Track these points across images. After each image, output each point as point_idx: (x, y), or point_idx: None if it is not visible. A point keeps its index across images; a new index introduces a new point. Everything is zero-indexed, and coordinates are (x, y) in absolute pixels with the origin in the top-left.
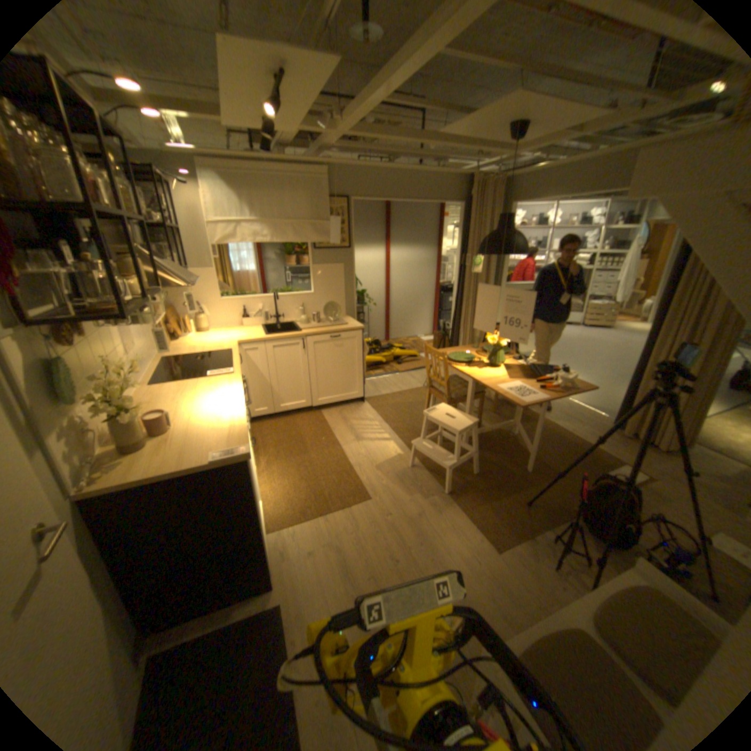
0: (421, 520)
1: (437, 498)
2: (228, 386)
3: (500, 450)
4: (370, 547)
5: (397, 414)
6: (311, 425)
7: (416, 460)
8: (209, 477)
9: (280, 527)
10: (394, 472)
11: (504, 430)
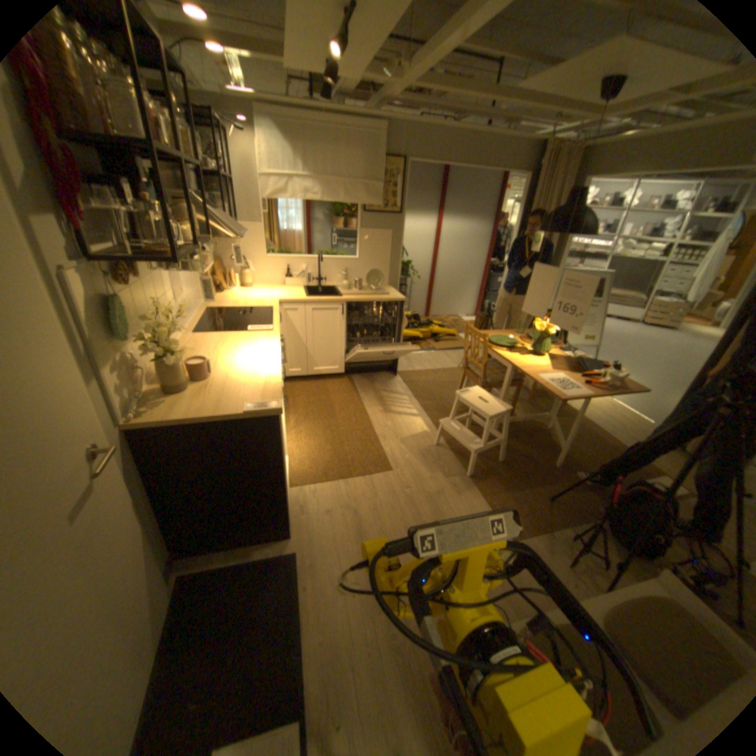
0: (439, 497)
1: (458, 479)
2: (266, 342)
3: (529, 442)
4: (386, 514)
5: (427, 392)
6: (342, 391)
7: (441, 439)
8: (242, 426)
9: (303, 483)
10: (418, 448)
11: (536, 422)
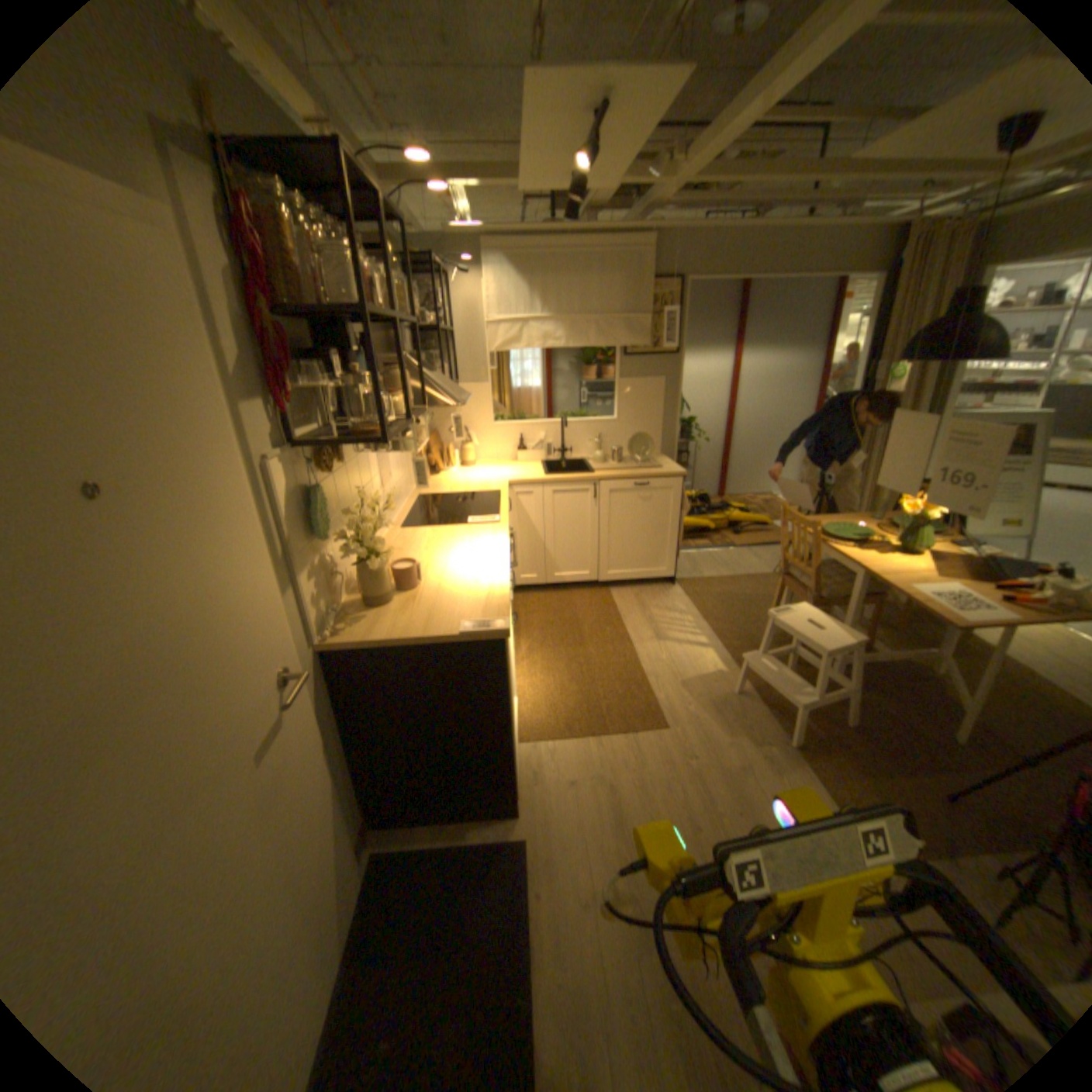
0: (746, 778)
1: (778, 751)
2: (491, 539)
3: (904, 697)
4: (660, 797)
5: (725, 610)
6: (594, 607)
7: (748, 685)
8: (458, 652)
9: (537, 739)
10: (710, 697)
11: (917, 665)
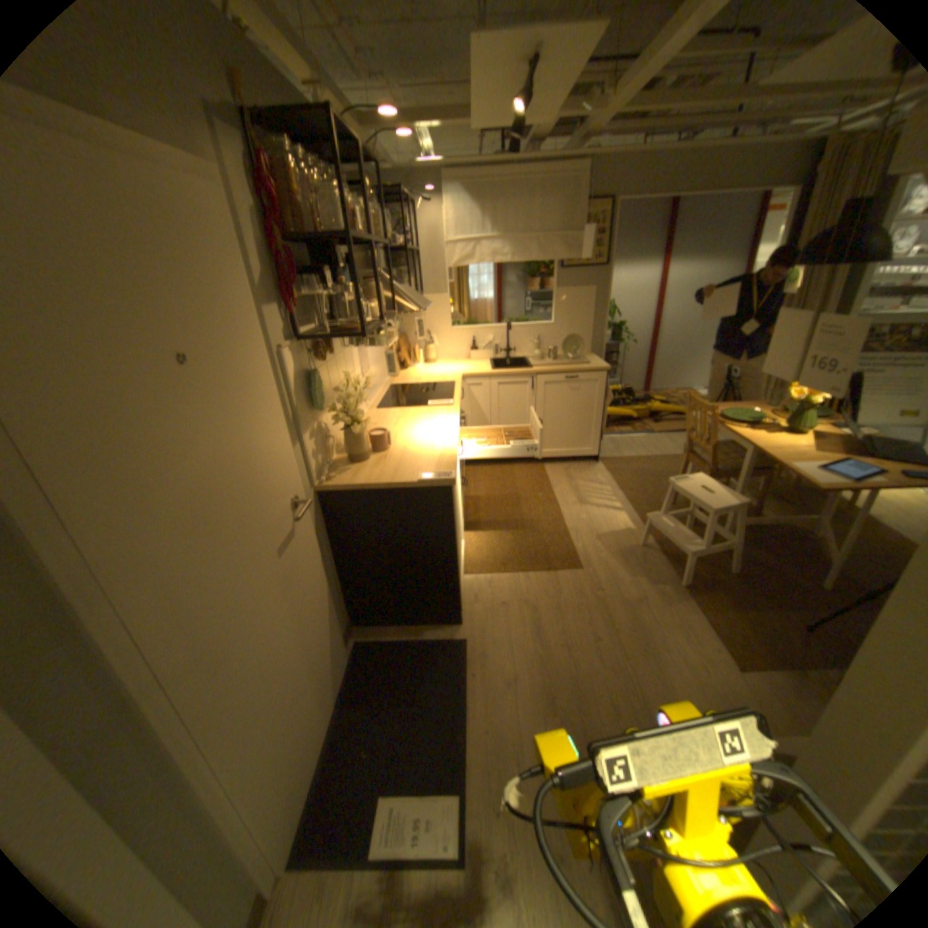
0: (640, 607)
1: (668, 589)
2: (444, 418)
3: (782, 554)
4: (570, 617)
5: (637, 483)
6: (529, 479)
7: (650, 541)
8: (416, 496)
9: (478, 572)
10: (617, 548)
11: (798, 530)
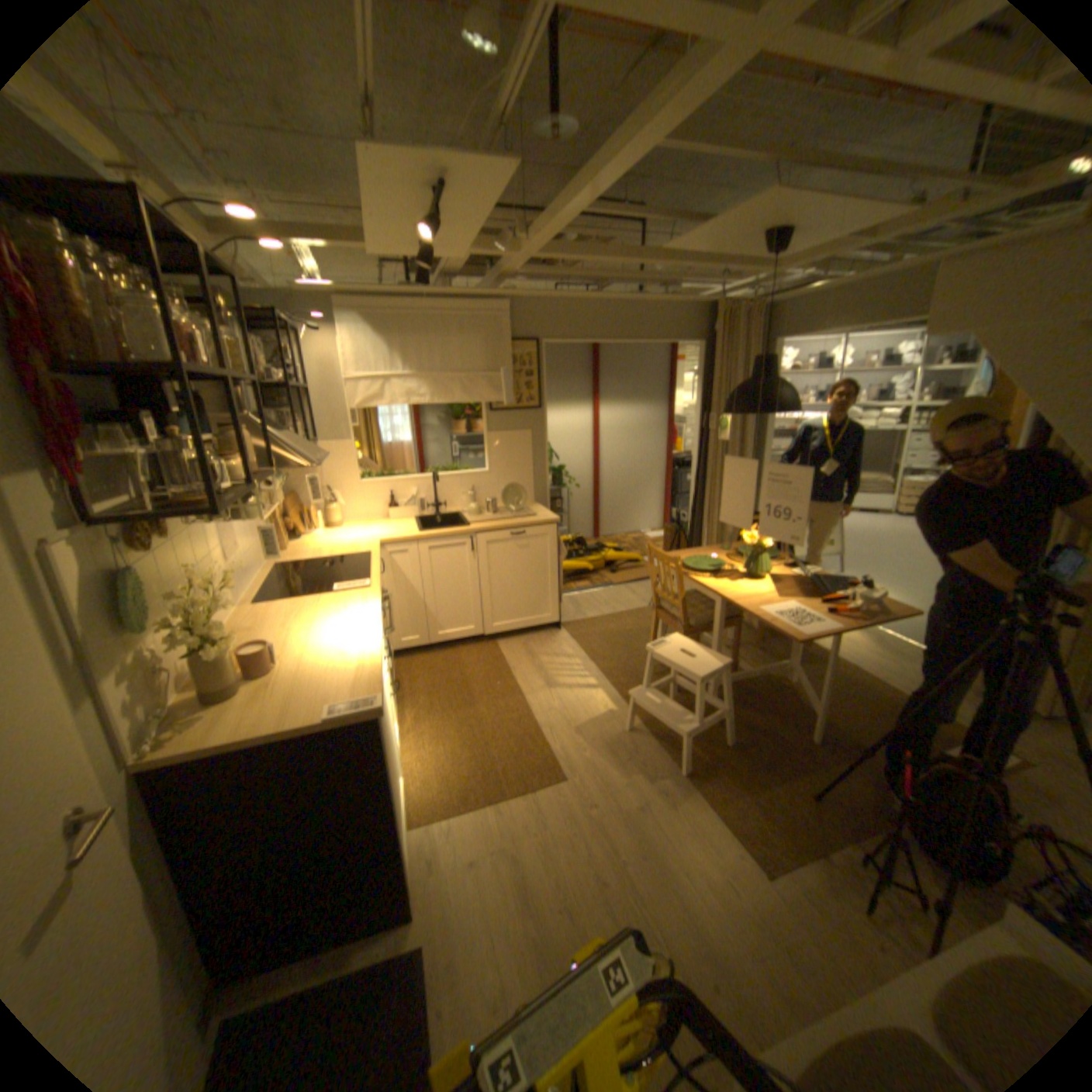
0: (644, 818)
1: (670, 783)
2: (361, 606)
3: (768, 709)
4: (564, 859)
5: (609, 648)
6: (482, 662)
7: (636, 721)
8: (323, 743)
9: (429, 821)
10: (603, 739)
11: (774, 677)
